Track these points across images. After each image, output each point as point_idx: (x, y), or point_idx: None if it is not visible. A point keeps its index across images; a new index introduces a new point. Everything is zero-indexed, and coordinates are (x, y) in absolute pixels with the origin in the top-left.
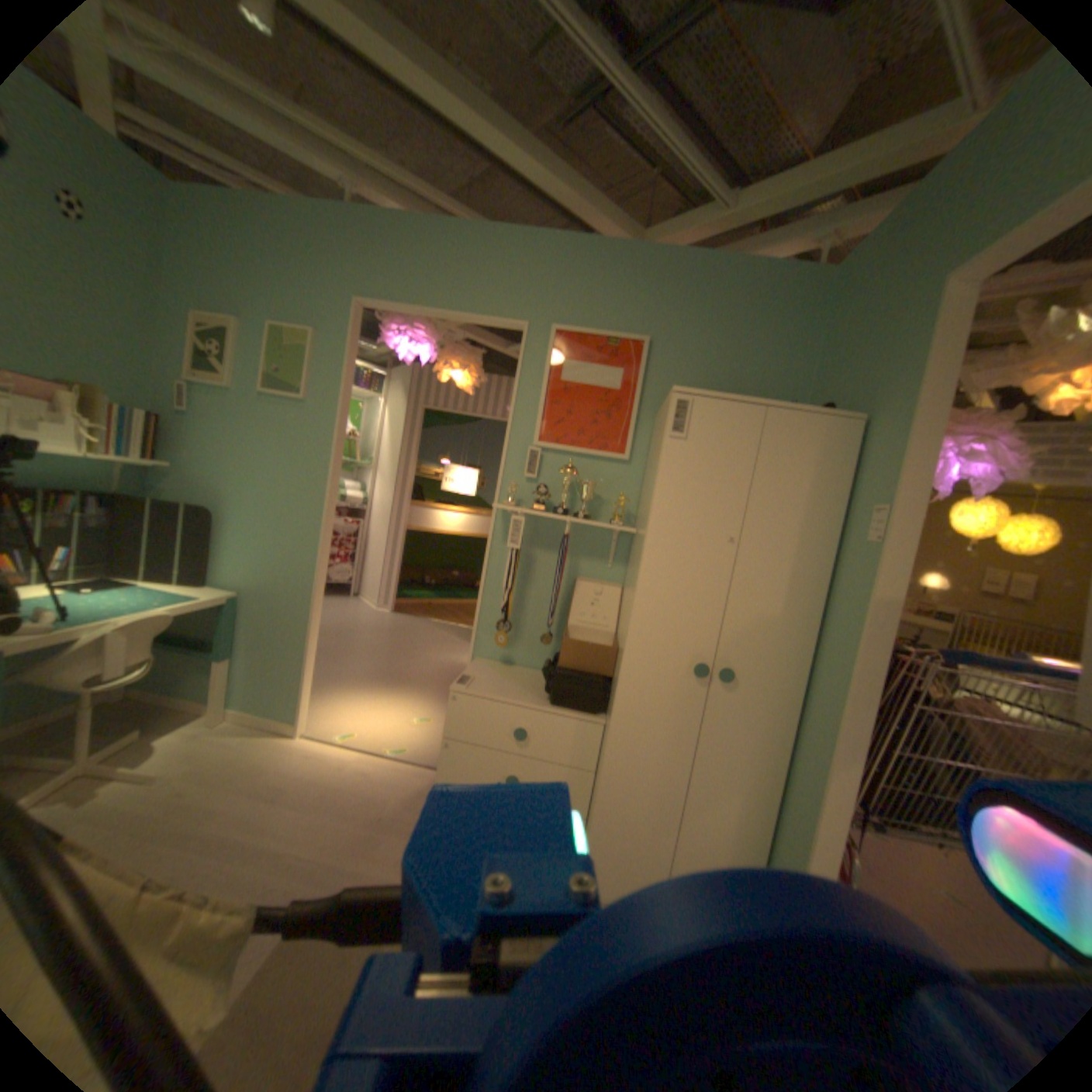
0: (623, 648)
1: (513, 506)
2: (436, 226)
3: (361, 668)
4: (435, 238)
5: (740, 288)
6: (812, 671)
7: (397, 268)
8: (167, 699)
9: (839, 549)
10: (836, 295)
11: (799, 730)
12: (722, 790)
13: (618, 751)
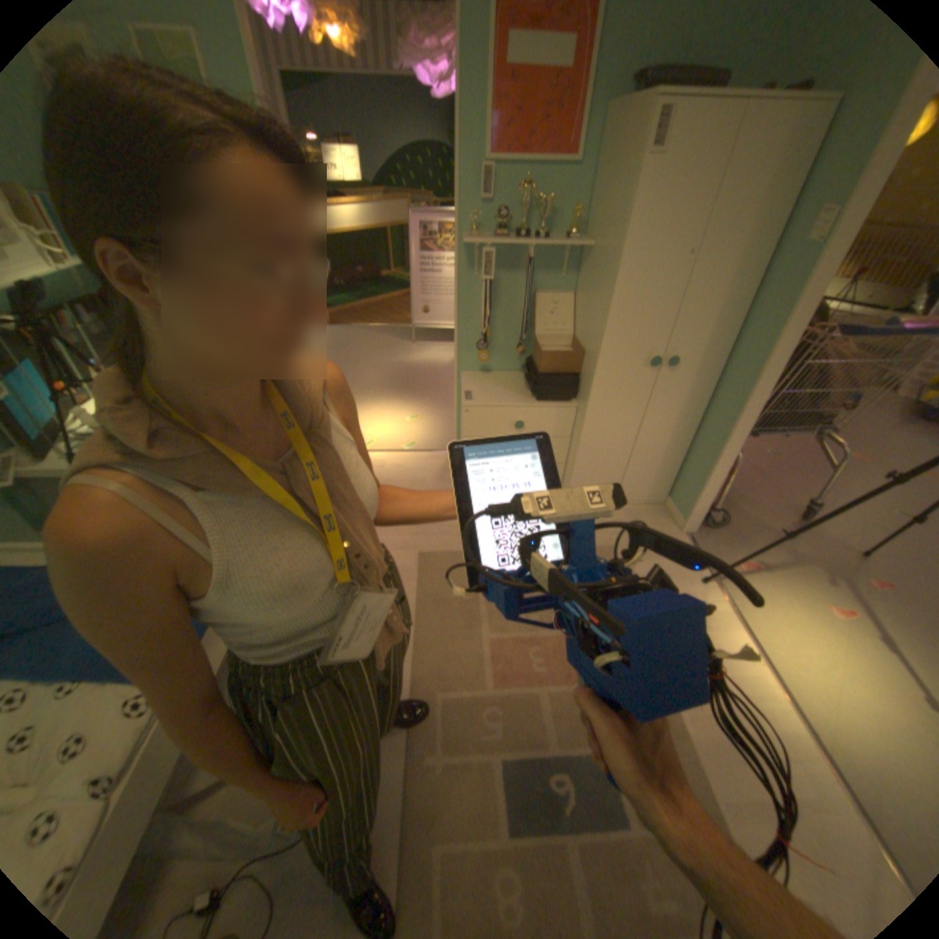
0: (597, 354)
1: (479, 234)
2: None
3: None
4: None
5: None
6: (734, 345)
7: None
8: None
9: (778, 244)
10: None
11: (716, 386)
12: (659, 431)
13: (592, 423)
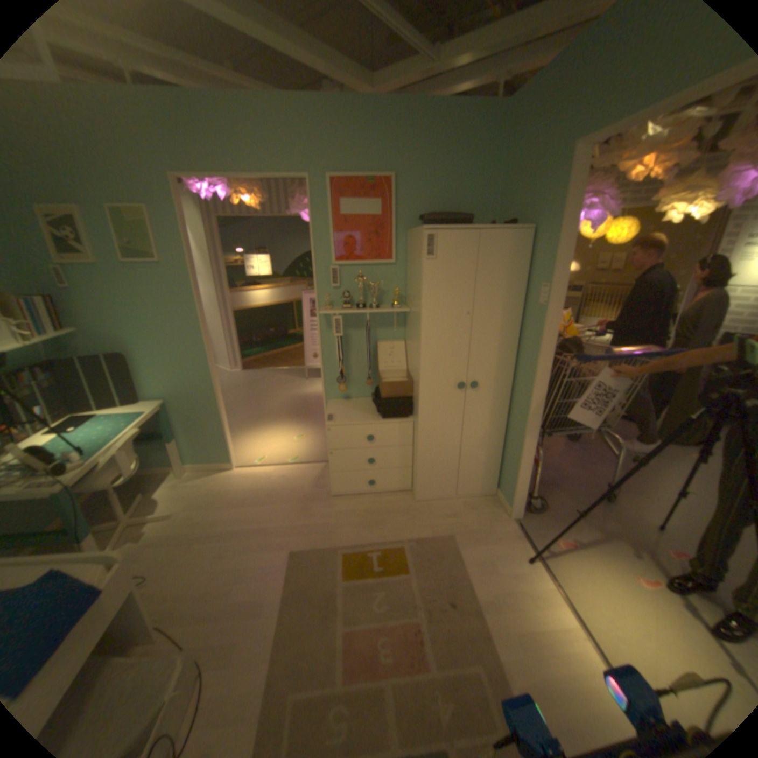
0: (418, 382)
1: (330, 308)
2: (215, 99)
3: (244, 414)
4: (217, 110)
5: (448, 125)
6: (514, 371)
7: (194, 142)
8: (141, 470)
9: (524, 306)
10: (510, 124)
11: (510, 400)
12: (477, 436)
13: (423, 433)
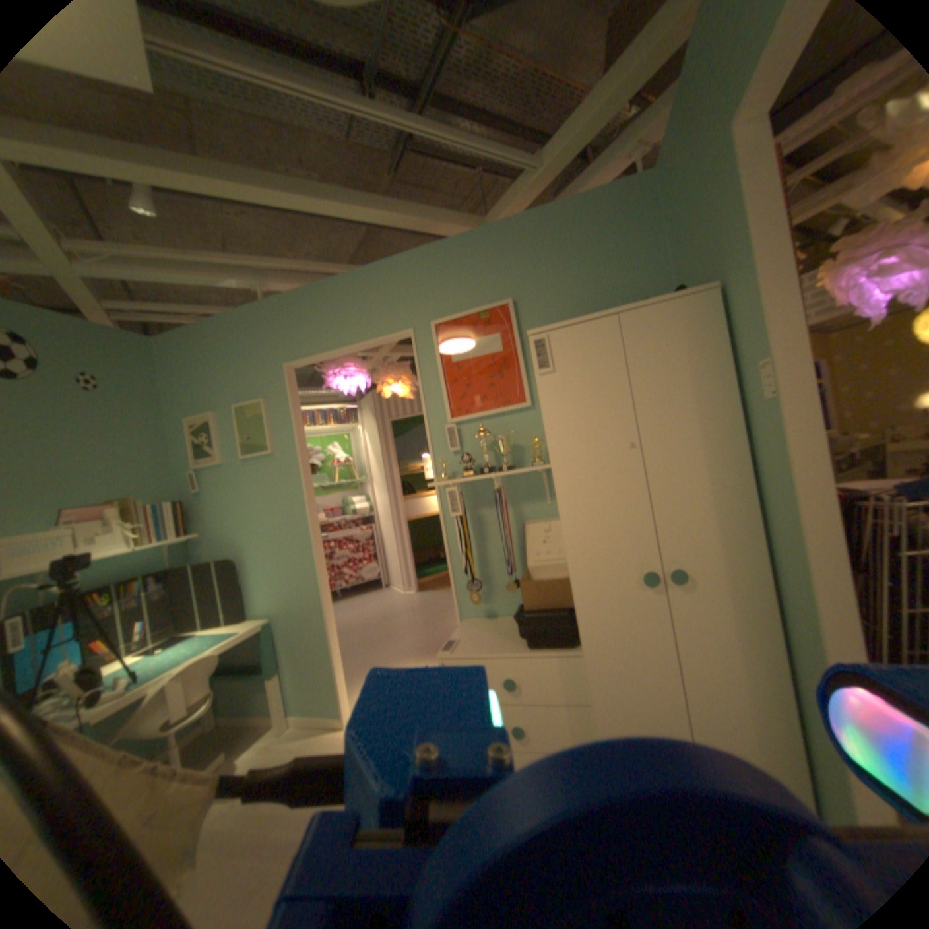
0: (571, 578)
1: (447, 478)
2: (324, 287)
3: (396, 648)
4: (325, 296)
5: (574, 225)
6: (771, 546)
7: (307, 330)
8: (246, 718)
9: (747, 416)
10: (663, 190)
11: (783, 611)
12: (724, 696)
13: (601, 680)
